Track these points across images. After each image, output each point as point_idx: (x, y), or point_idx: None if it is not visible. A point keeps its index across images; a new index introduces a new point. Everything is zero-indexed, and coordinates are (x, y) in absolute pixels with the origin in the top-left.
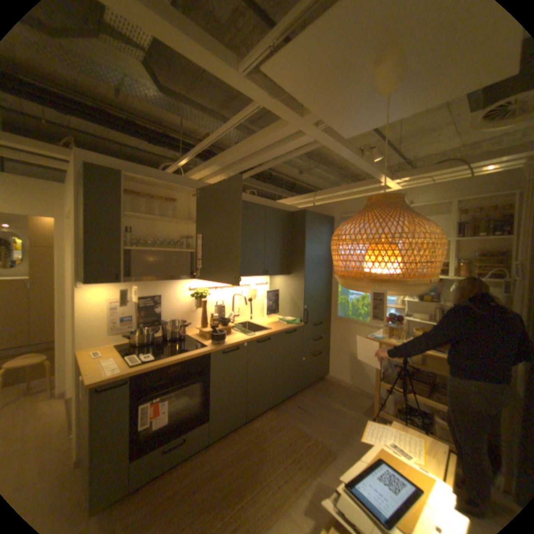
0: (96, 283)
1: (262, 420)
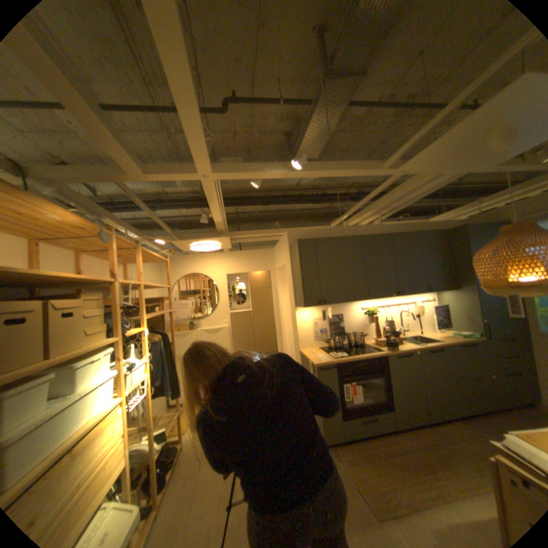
0: (309, 307)
1: (449, 428)
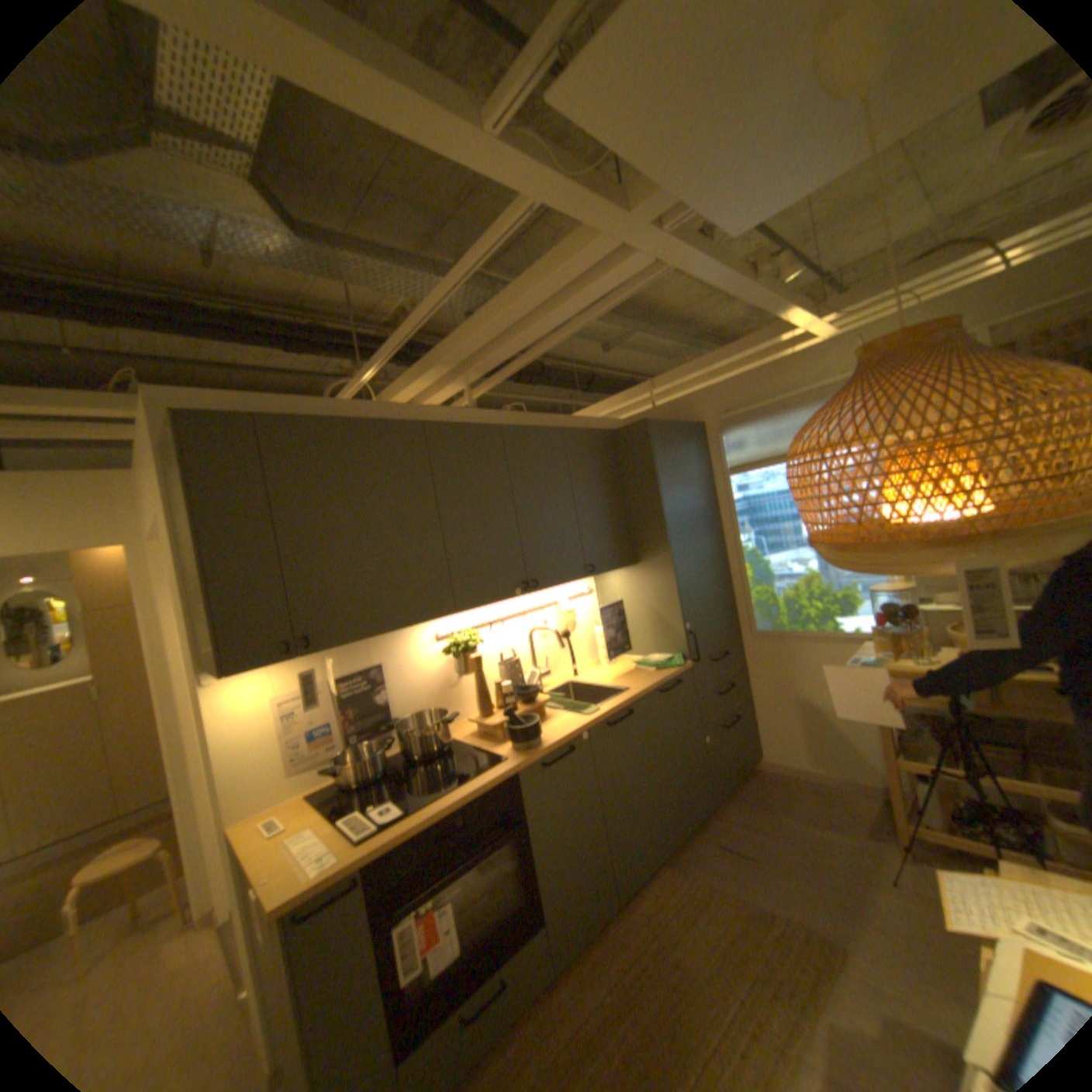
0: (244, 671)
1: (653, 894)
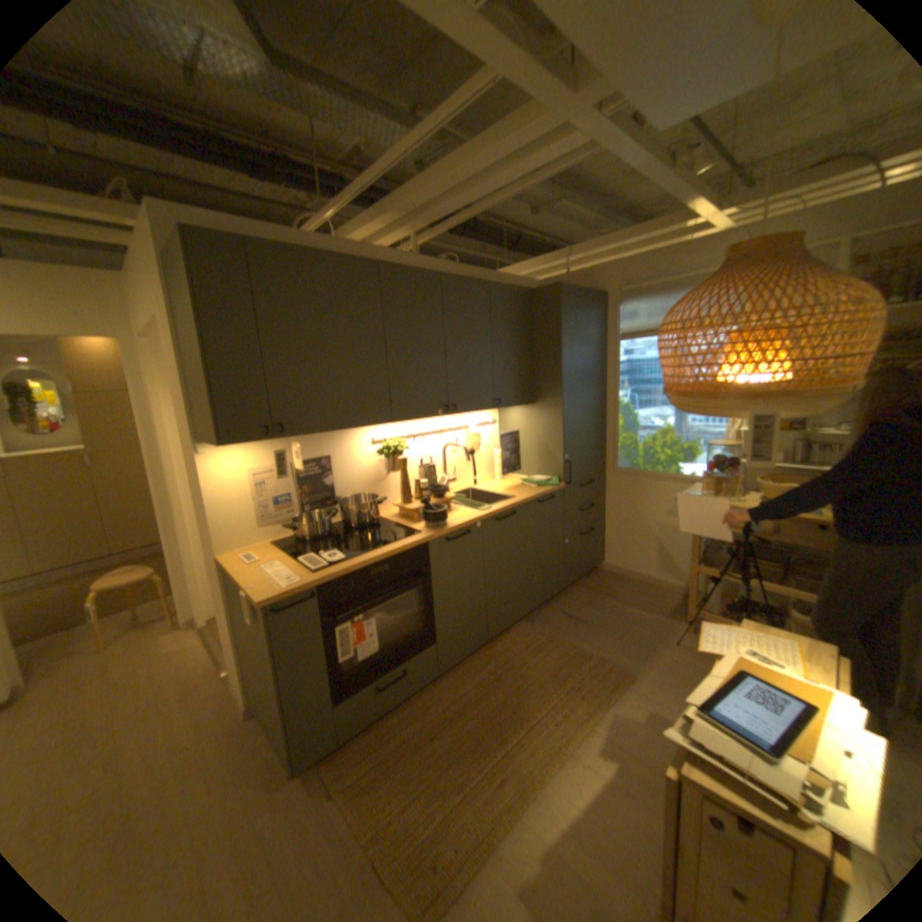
0: (236, 443)
1: (511, 636)
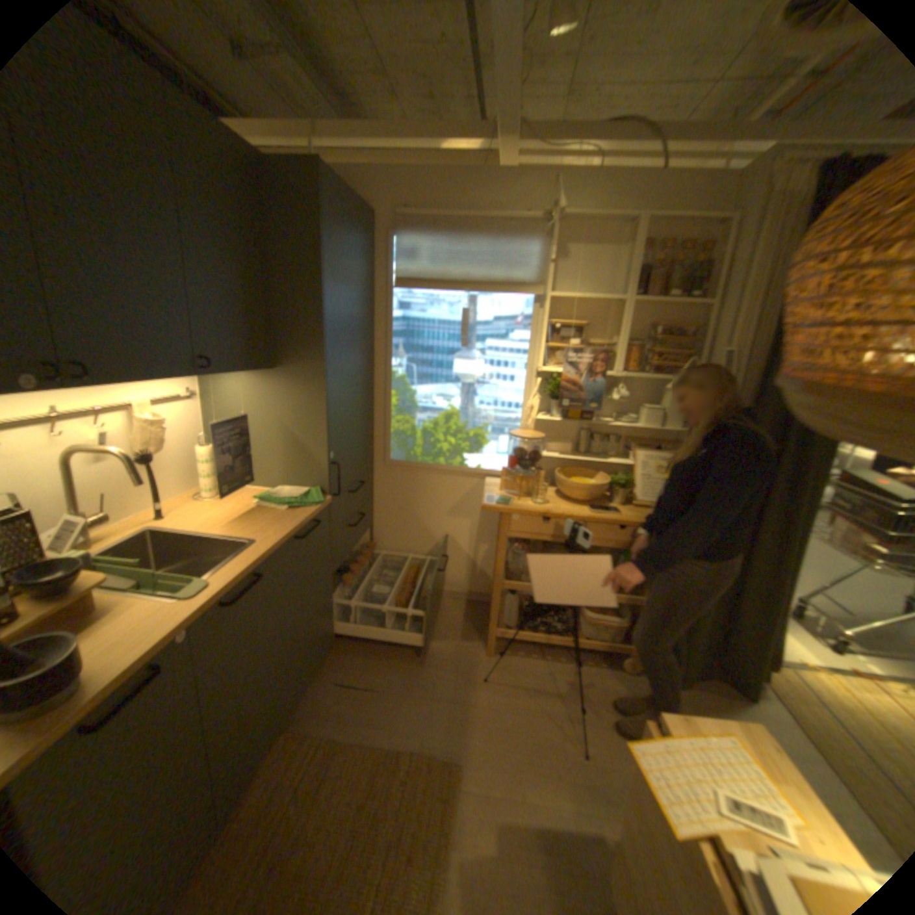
0: None
1: (262, 777)
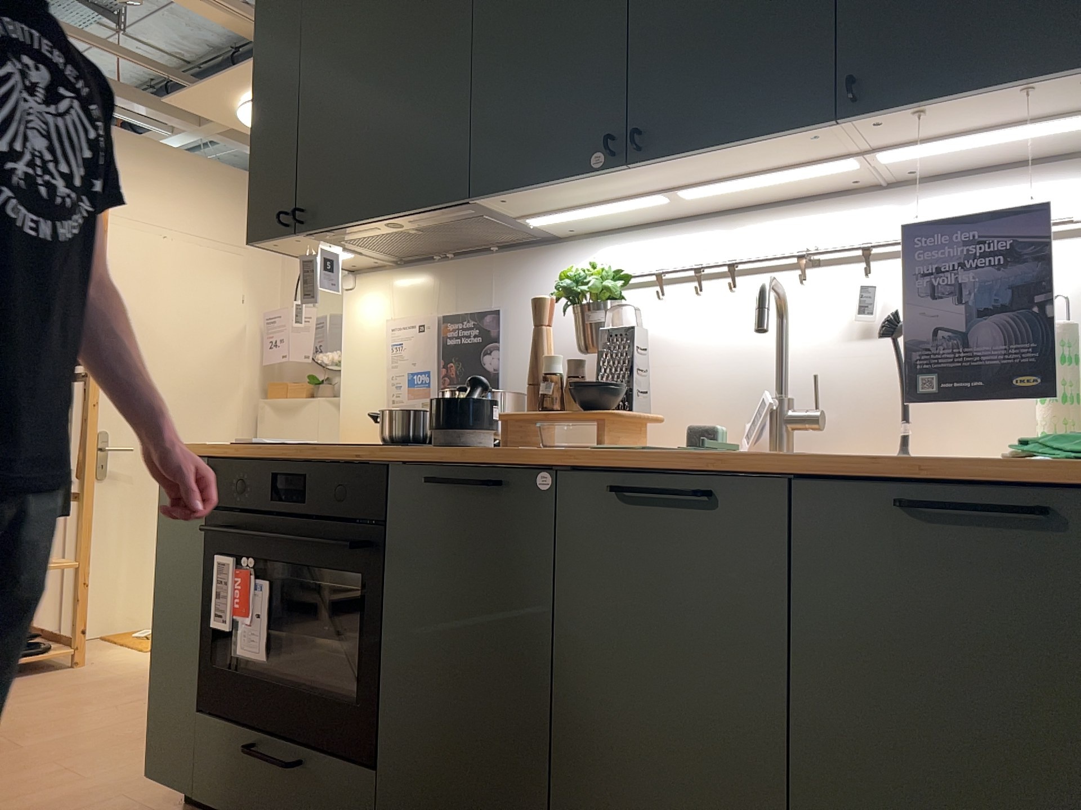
0: (265, 239)
1: None
